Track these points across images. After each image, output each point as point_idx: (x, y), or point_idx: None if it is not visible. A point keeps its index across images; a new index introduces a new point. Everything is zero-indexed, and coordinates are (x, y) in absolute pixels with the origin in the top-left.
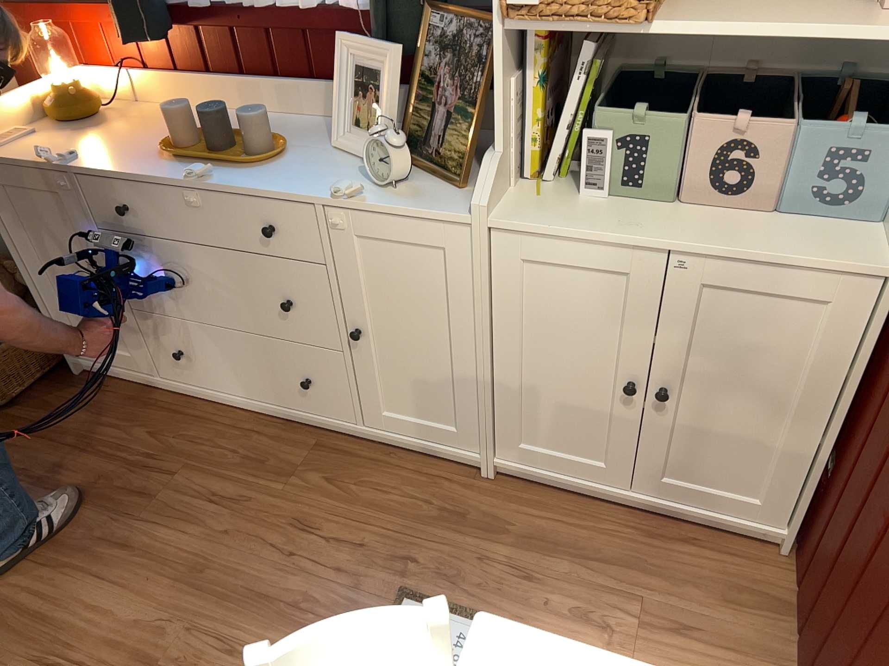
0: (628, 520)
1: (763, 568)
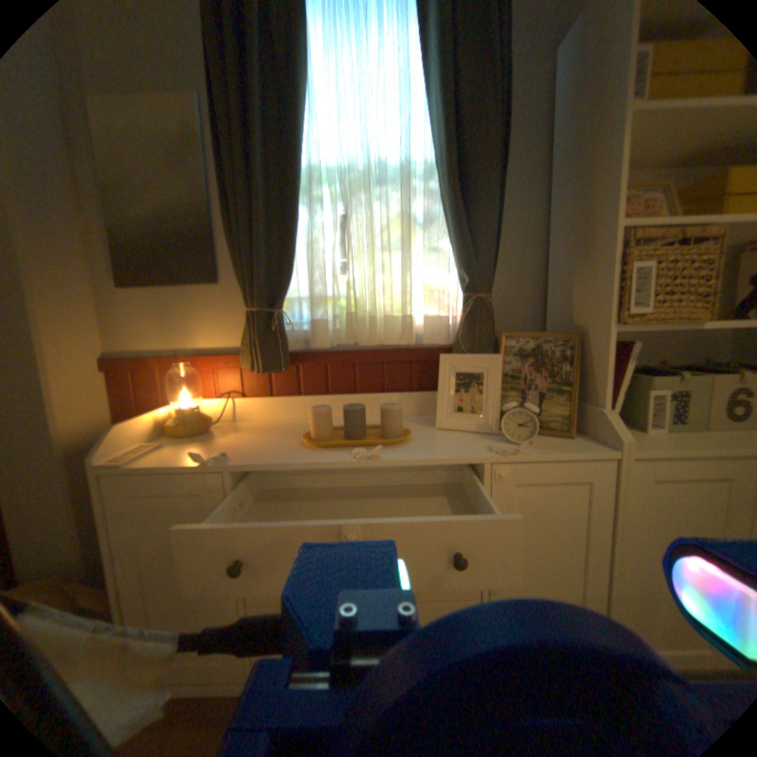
0: None
1: None
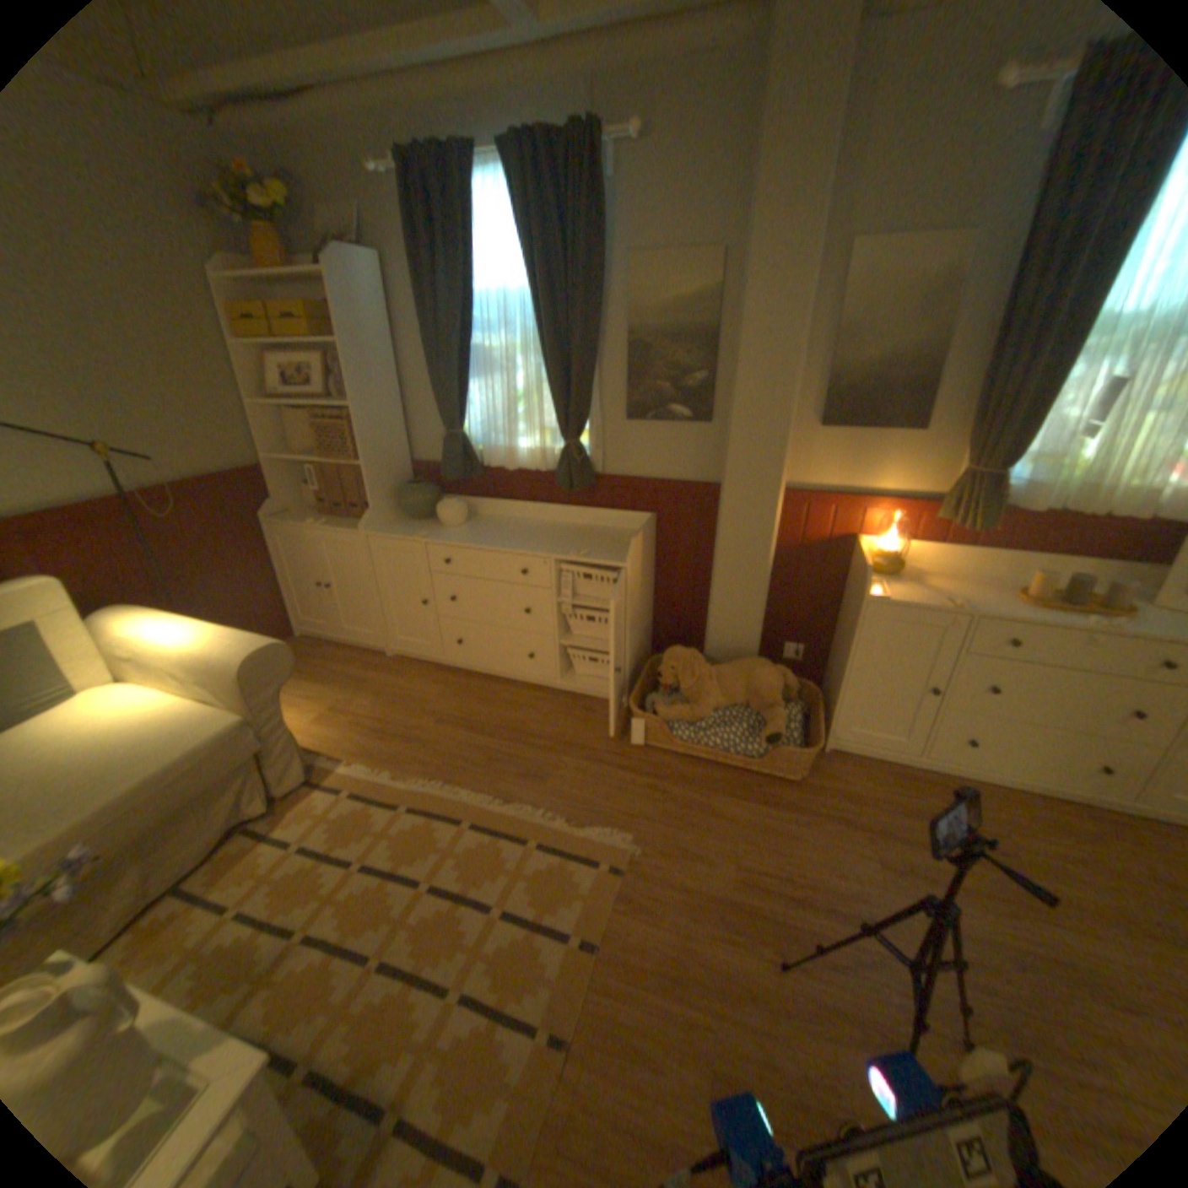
0: None
1: None
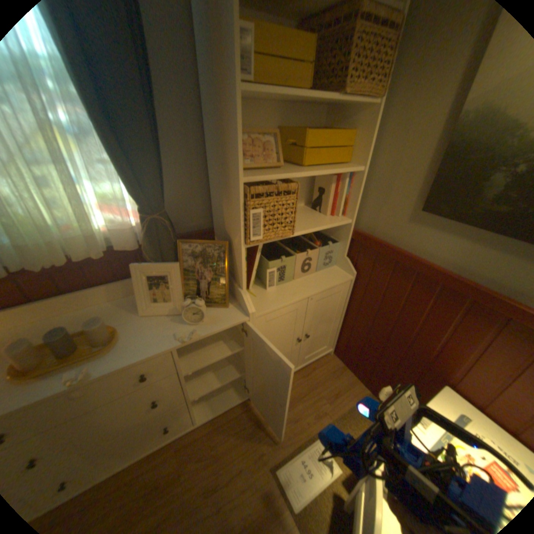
0: (300, 378)
1: (334, 363)
